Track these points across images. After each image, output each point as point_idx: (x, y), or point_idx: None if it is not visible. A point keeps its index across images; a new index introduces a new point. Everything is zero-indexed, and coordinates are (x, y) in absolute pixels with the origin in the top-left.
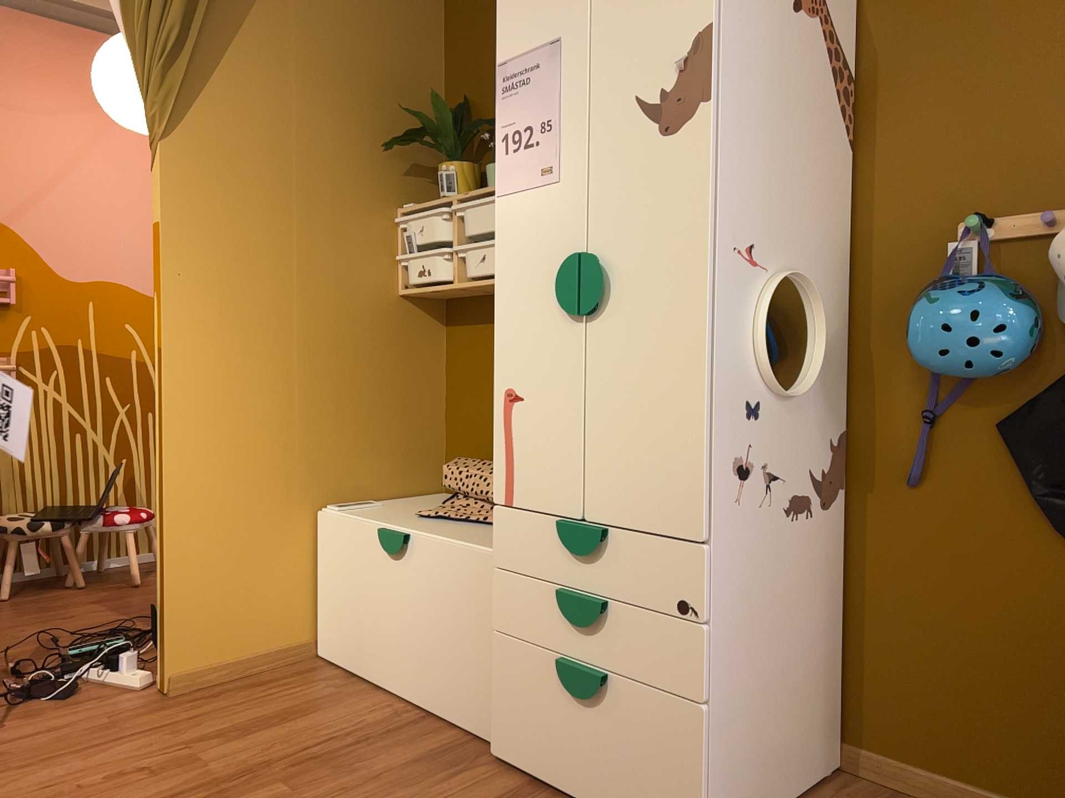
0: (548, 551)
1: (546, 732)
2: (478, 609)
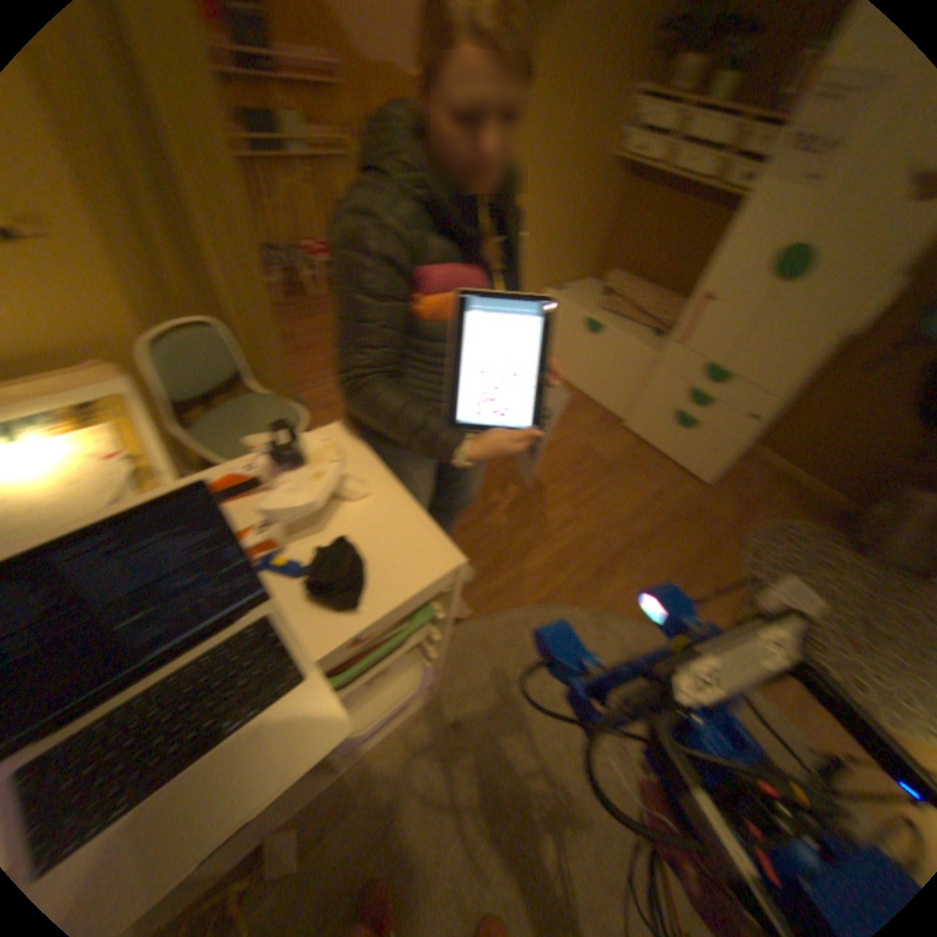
0: (694, 370)
1: (658, 427)
2: (637, 372)
